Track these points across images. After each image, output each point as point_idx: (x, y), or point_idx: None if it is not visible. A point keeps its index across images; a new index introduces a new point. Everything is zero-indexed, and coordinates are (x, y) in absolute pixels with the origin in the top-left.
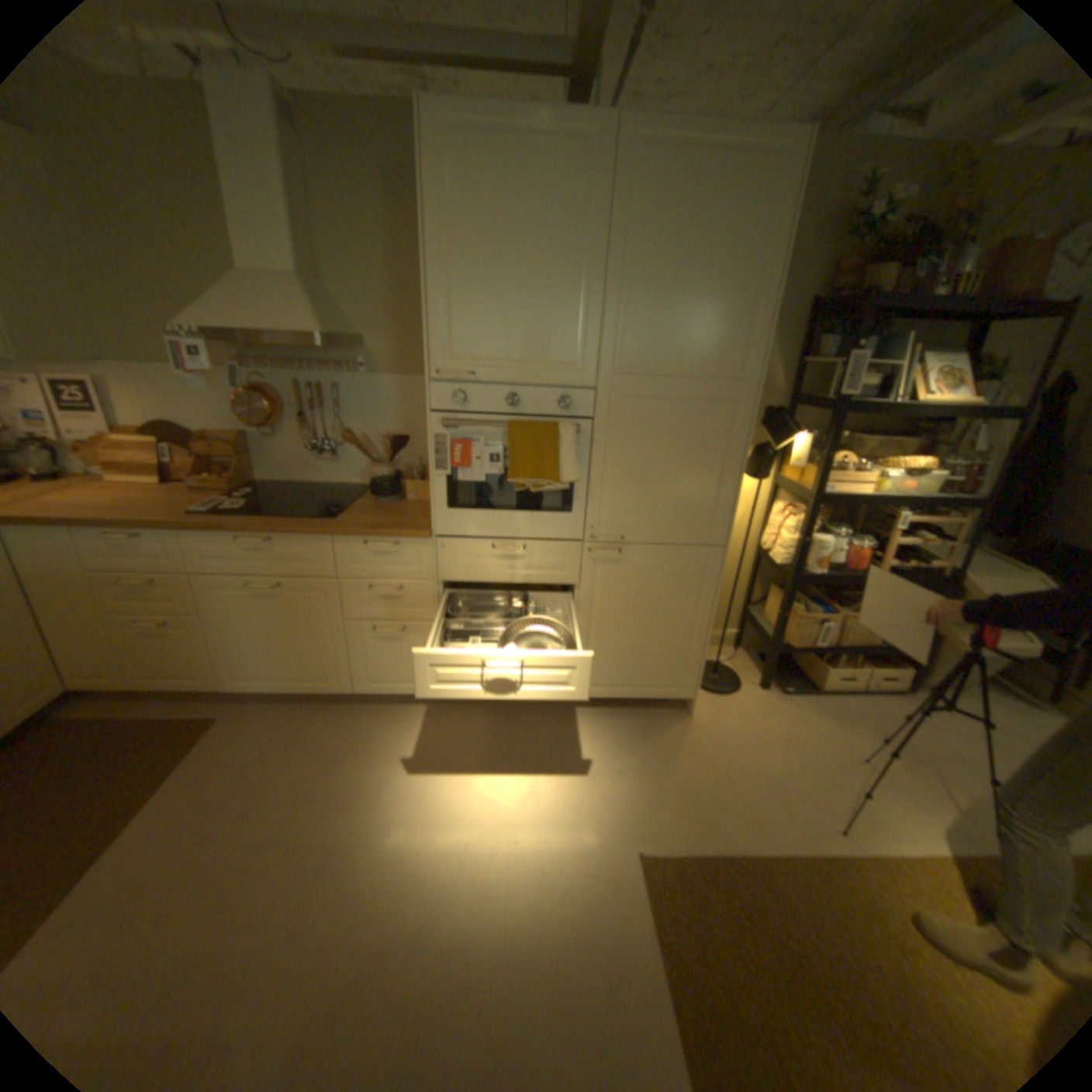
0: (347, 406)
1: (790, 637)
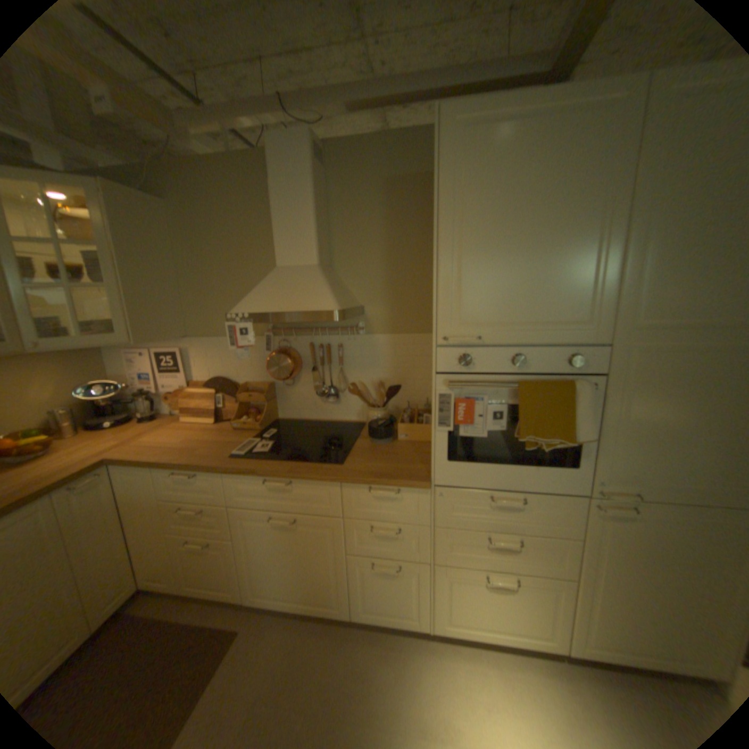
0: (349, 359)
1: None
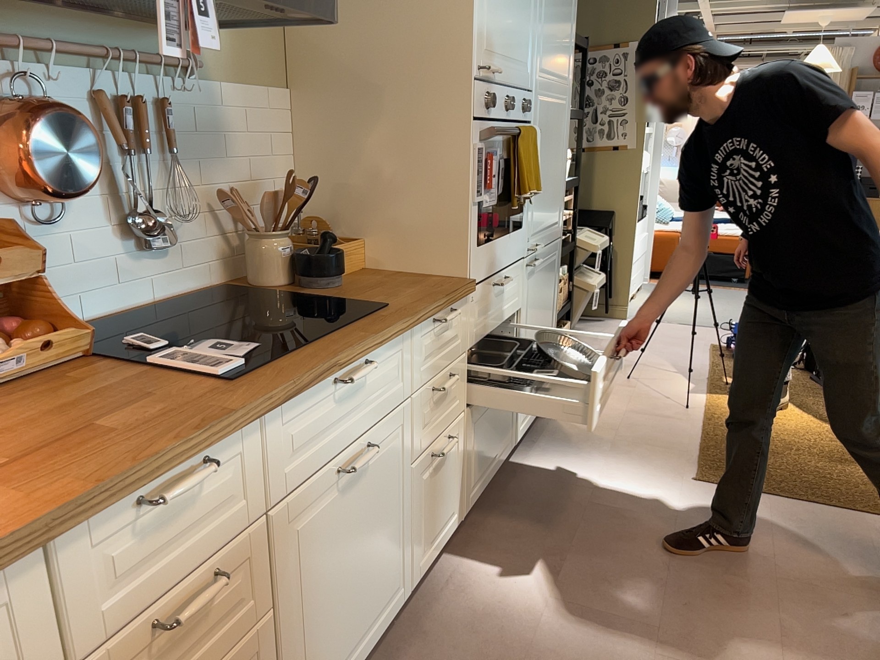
0: (177, 140)
1: None
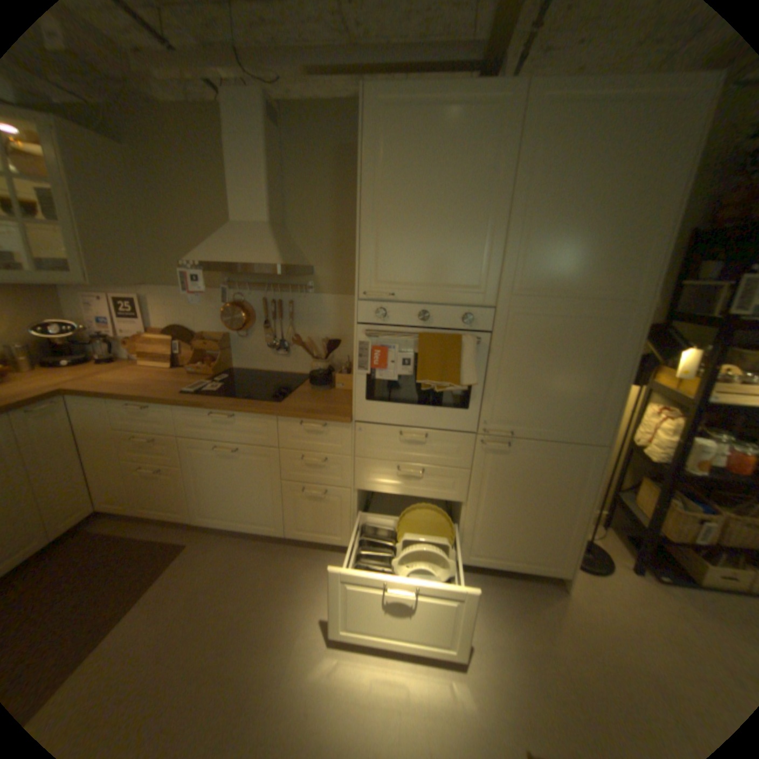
0: (298, 316)
1: (667, 530)
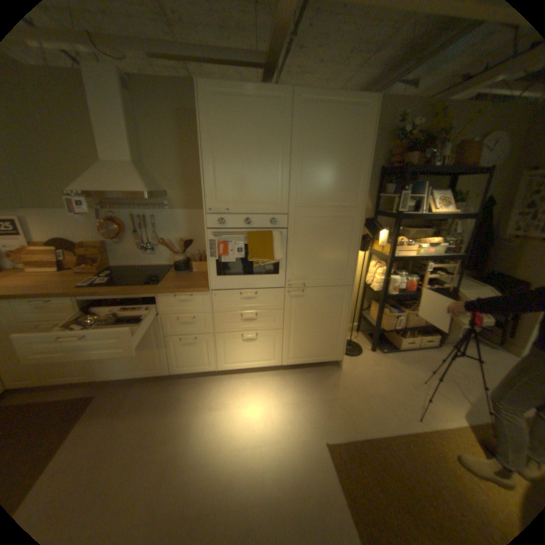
0: (159, 225)
1: (383, 325)
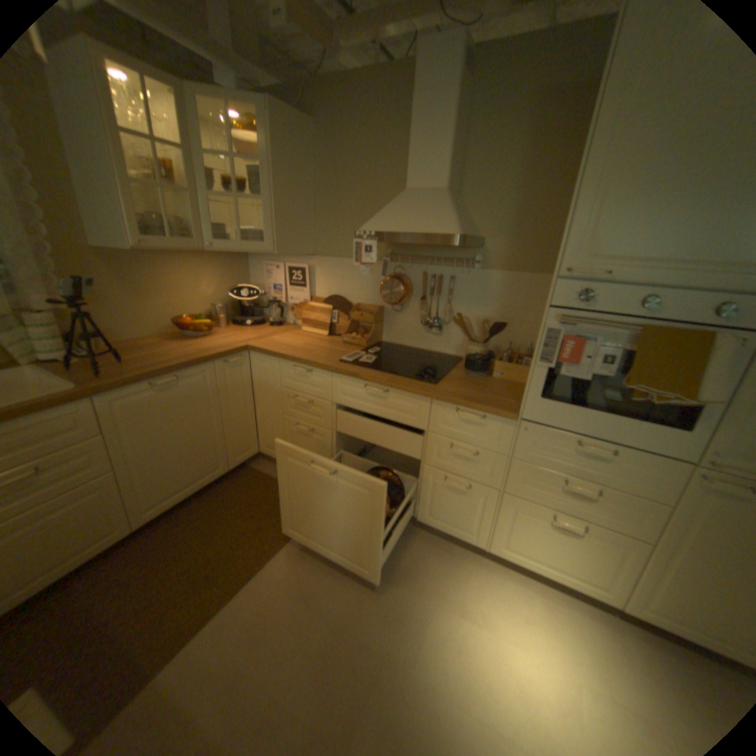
0: (458, 293)
1: None
